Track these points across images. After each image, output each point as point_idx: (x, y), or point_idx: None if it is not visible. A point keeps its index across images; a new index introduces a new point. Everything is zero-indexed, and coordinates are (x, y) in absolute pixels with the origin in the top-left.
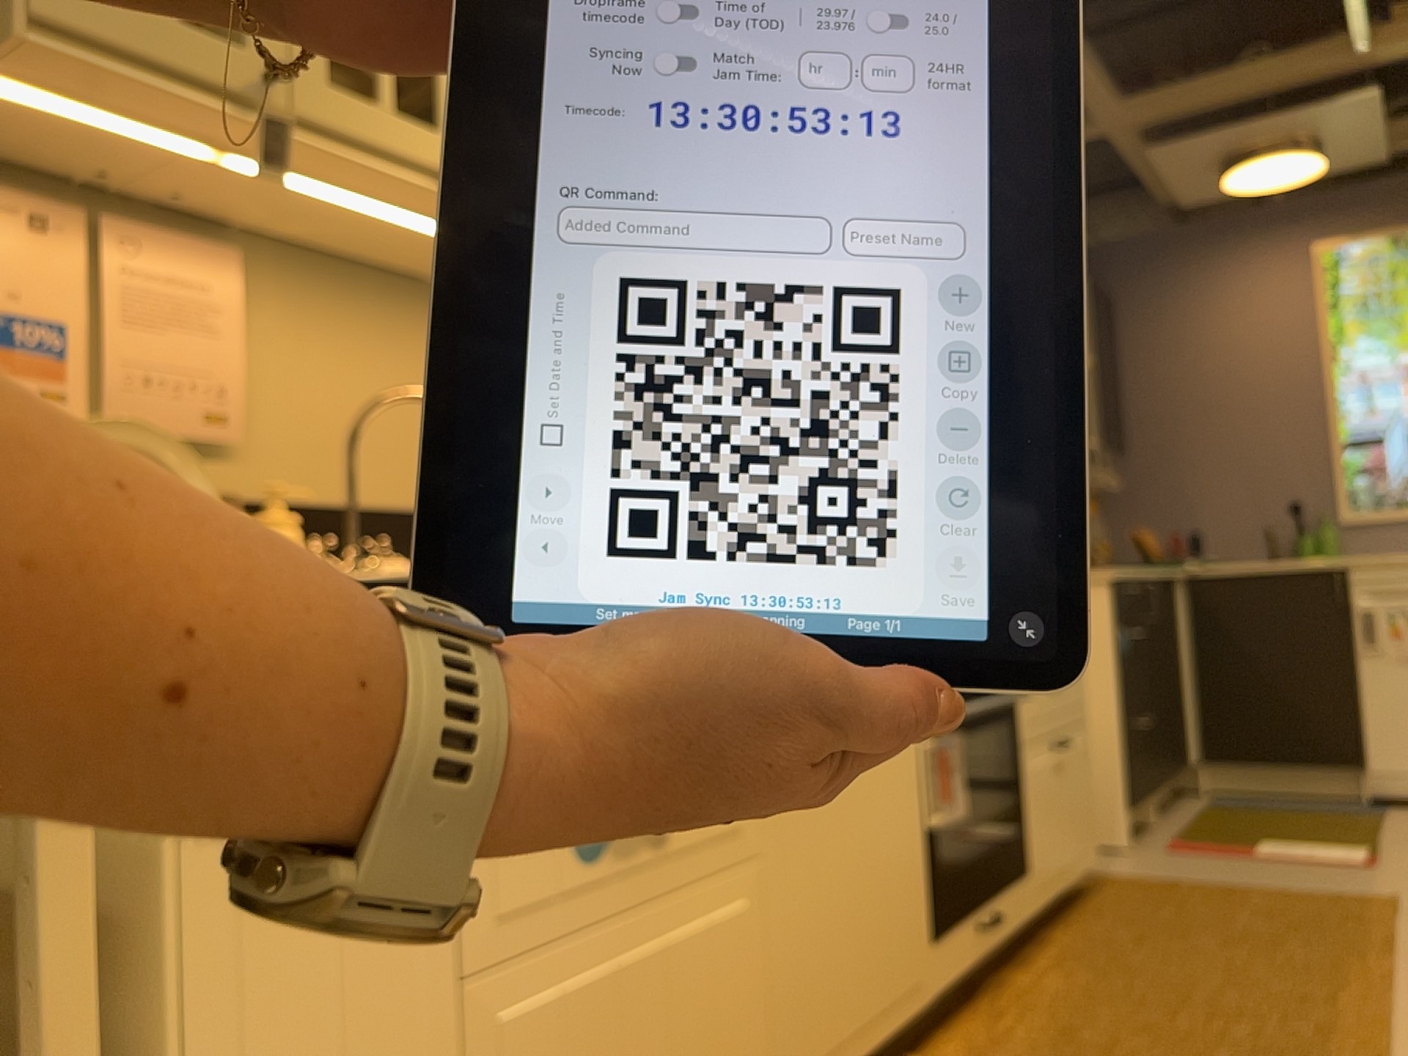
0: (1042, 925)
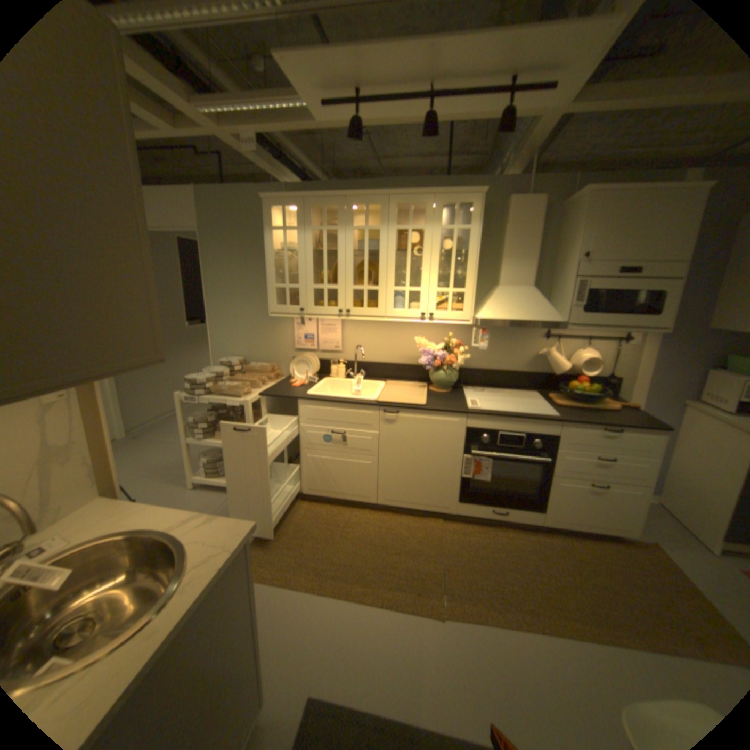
0: (572, 535)
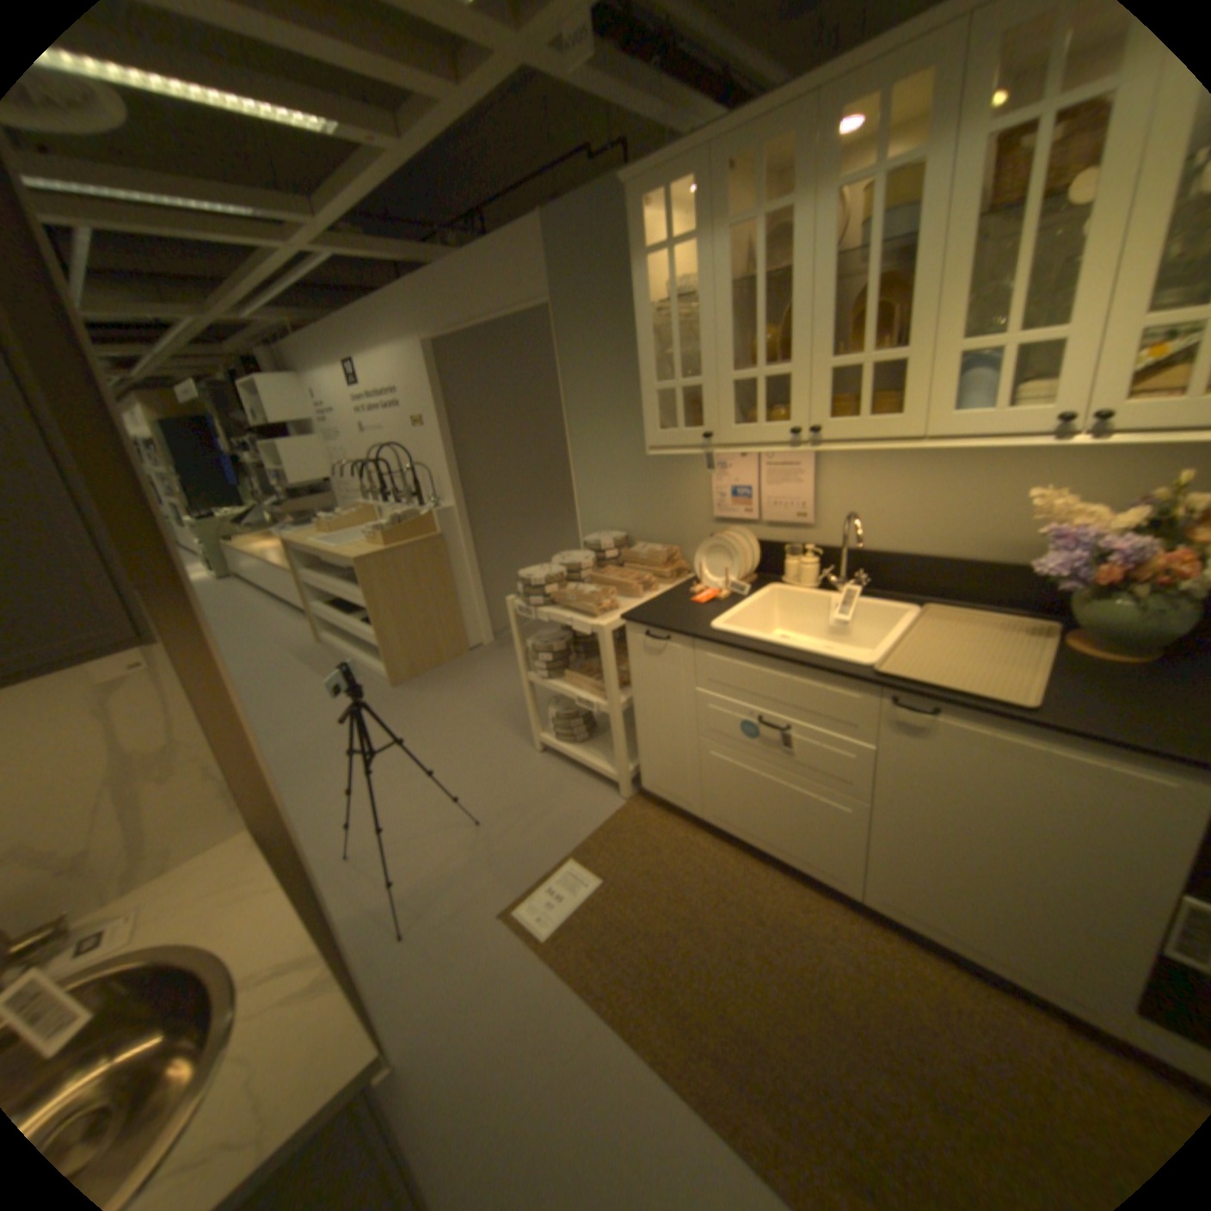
0: None
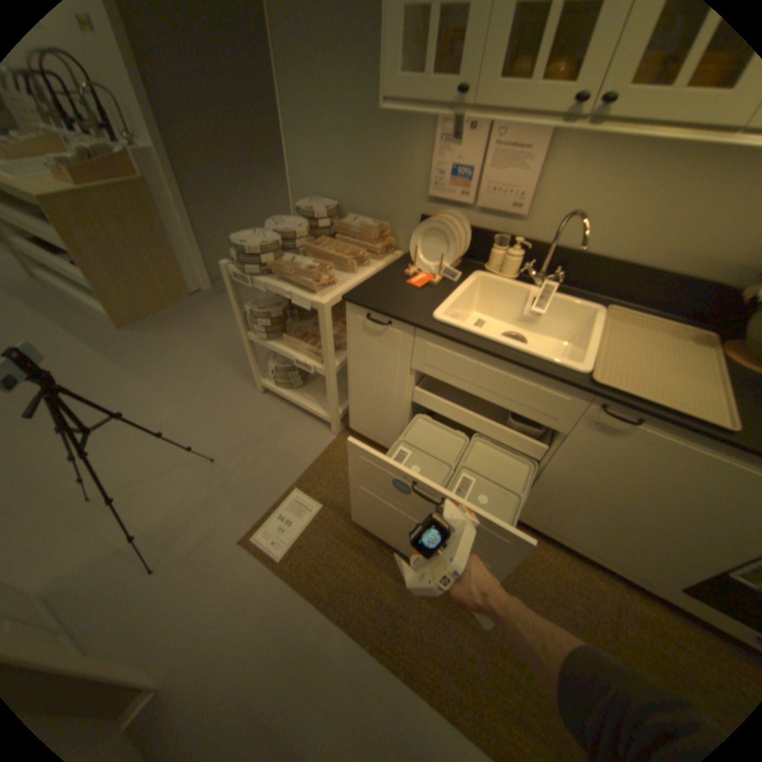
0: None
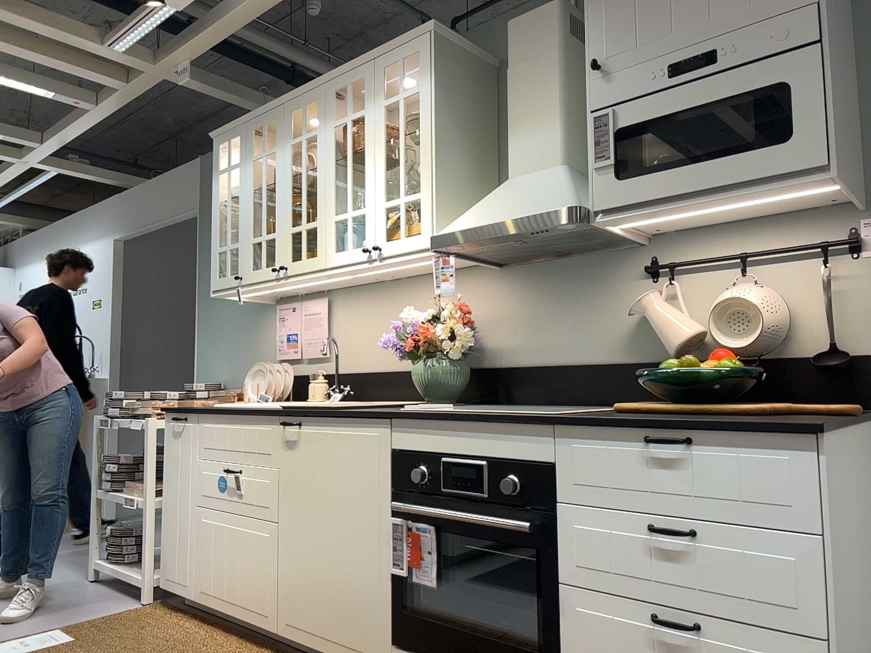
0: None
